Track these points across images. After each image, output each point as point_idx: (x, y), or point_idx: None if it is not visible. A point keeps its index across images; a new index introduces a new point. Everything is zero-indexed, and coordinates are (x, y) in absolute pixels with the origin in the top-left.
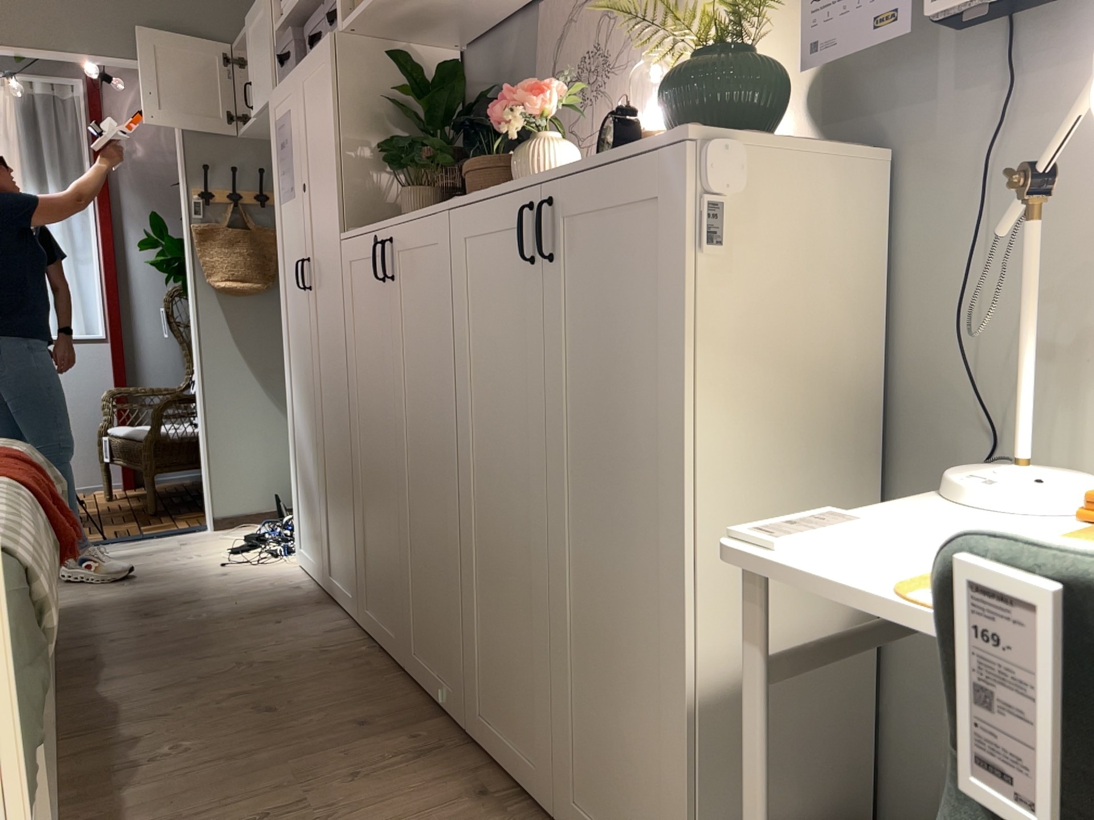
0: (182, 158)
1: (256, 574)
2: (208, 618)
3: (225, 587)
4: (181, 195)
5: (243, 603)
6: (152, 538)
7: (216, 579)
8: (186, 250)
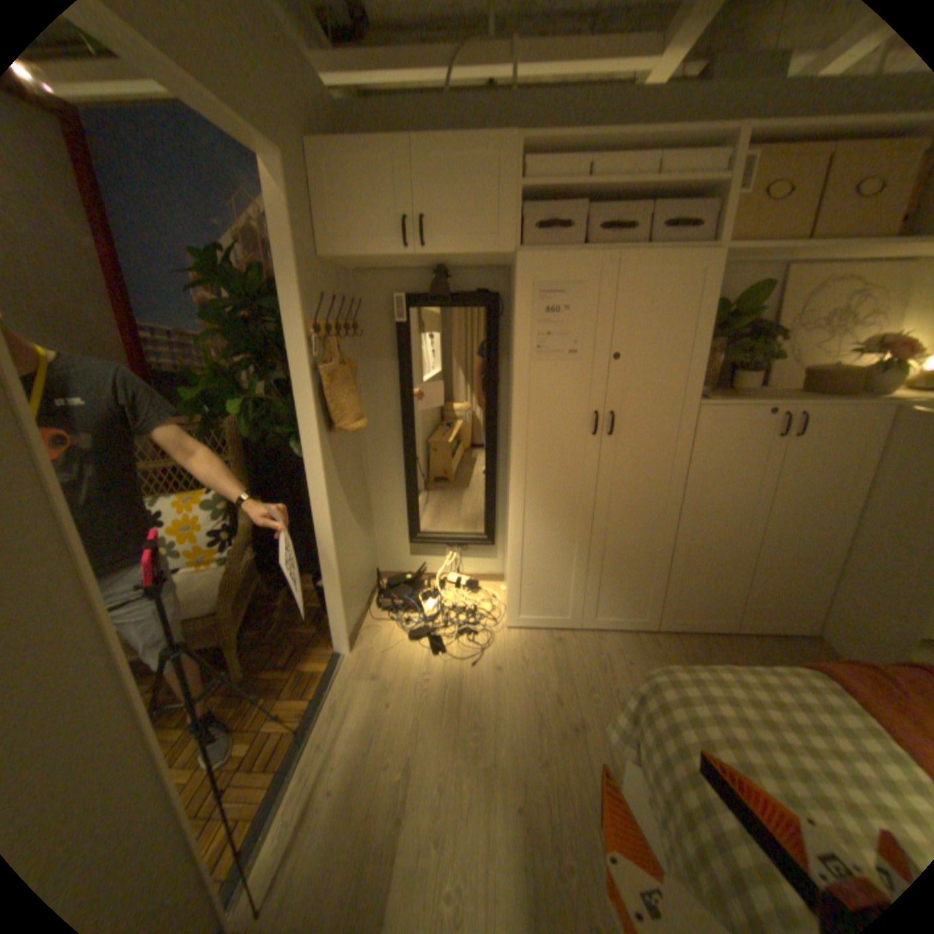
0: (298, 284)
1: (512, 653)
2: (602, 697)
3: (531, 674)
4: (284, 329)
5: (578, 672)
6: (330, 697)
7: (507, 676)
8: (305, 395)
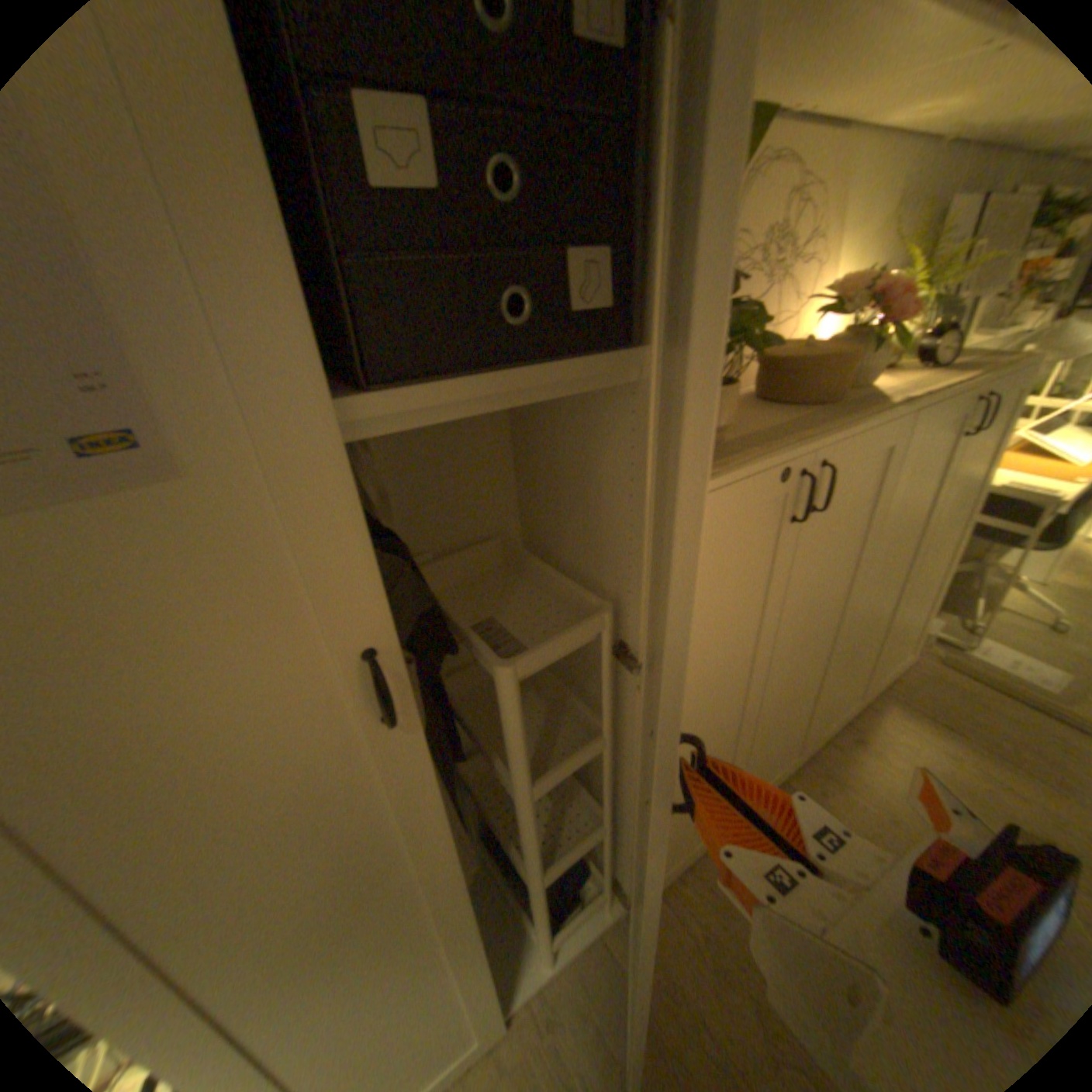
0: None
1: None
2: None
3: None
4: None
5: None
6: None
7: None
8: None
